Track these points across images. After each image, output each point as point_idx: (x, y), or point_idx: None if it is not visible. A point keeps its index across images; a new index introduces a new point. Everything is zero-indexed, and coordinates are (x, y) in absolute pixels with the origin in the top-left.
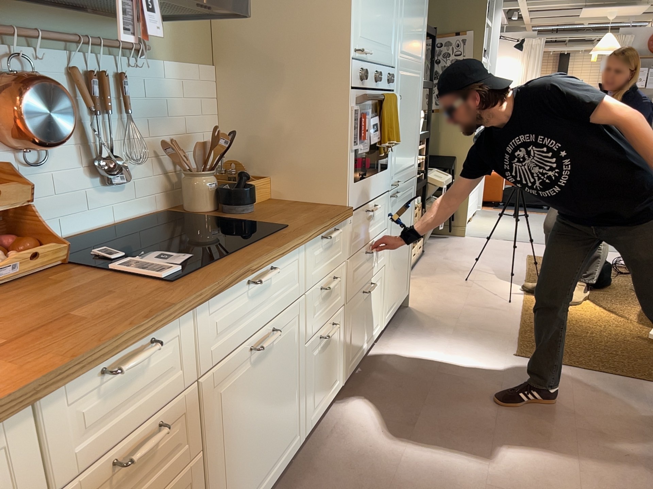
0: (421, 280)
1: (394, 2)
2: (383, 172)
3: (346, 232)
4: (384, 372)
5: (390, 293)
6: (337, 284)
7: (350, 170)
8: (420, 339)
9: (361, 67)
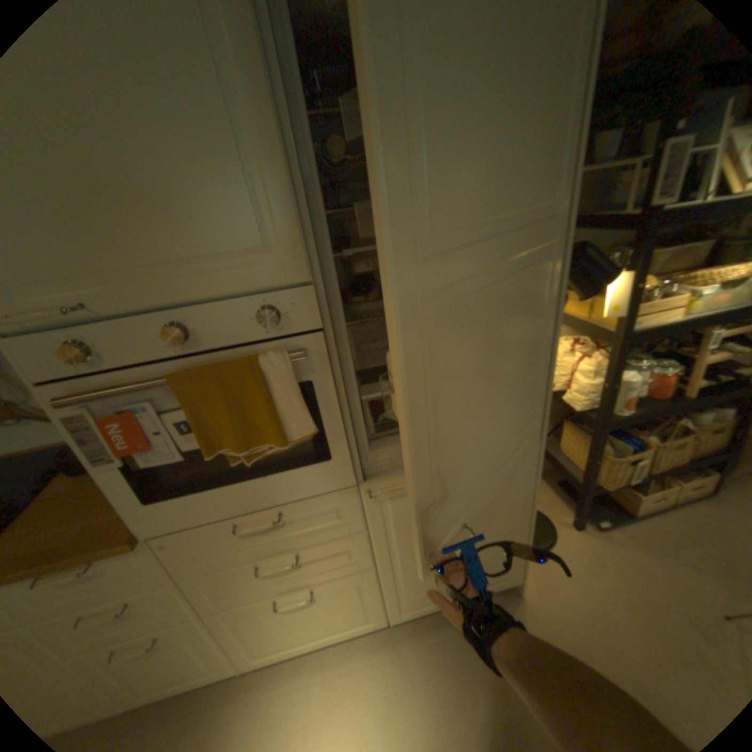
0: (621, 556)
1: (225, 120)
2: (303, 469)
3: (149, 559)
4: (330, 690)
5: (414, 594)
6: (149, 608)
7: (113, 495)
8: (447, 680)
9: (60, 336)
